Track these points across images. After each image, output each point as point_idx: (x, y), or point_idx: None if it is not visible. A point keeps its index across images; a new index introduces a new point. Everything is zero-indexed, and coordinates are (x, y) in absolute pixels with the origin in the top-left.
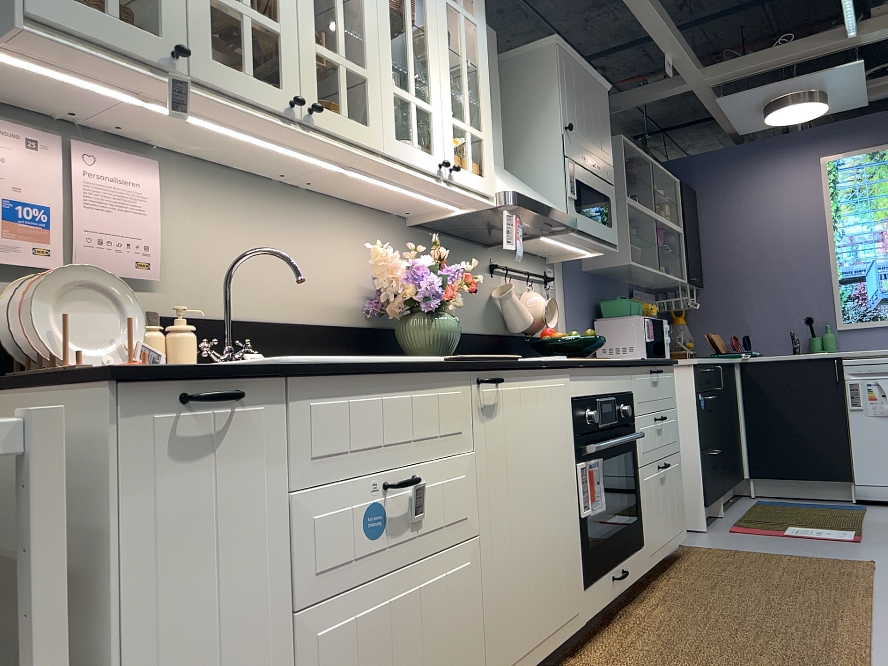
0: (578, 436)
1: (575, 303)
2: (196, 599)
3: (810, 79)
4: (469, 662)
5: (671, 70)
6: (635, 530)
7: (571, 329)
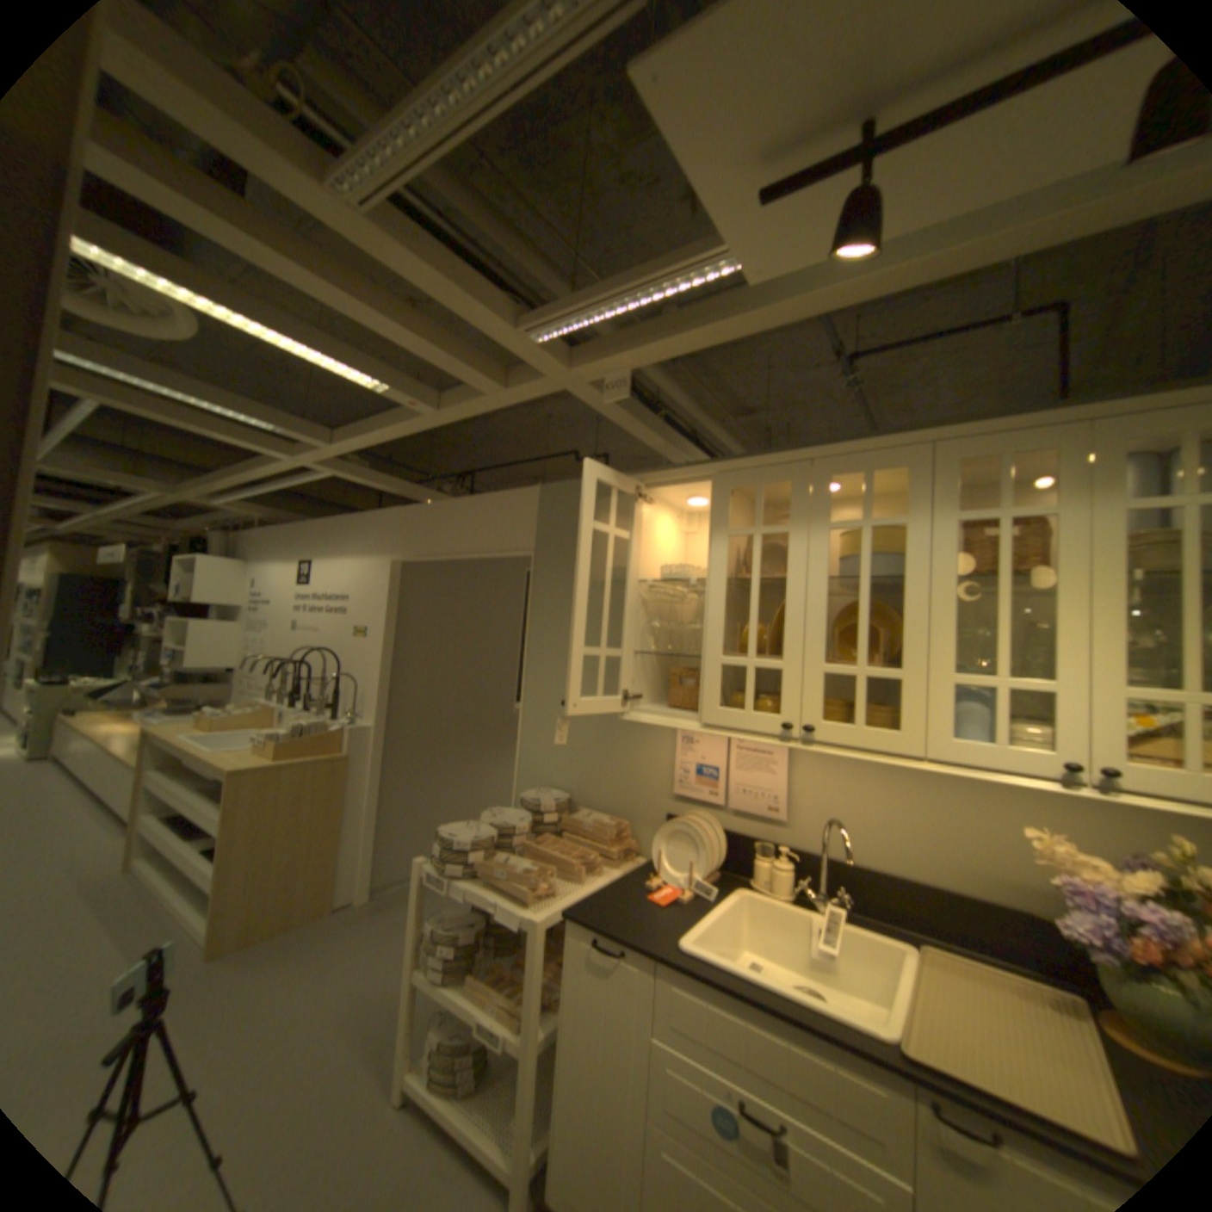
0: None
1: None
2: (593, 1055)
3: None
4: None
5: None
6: None
7: None
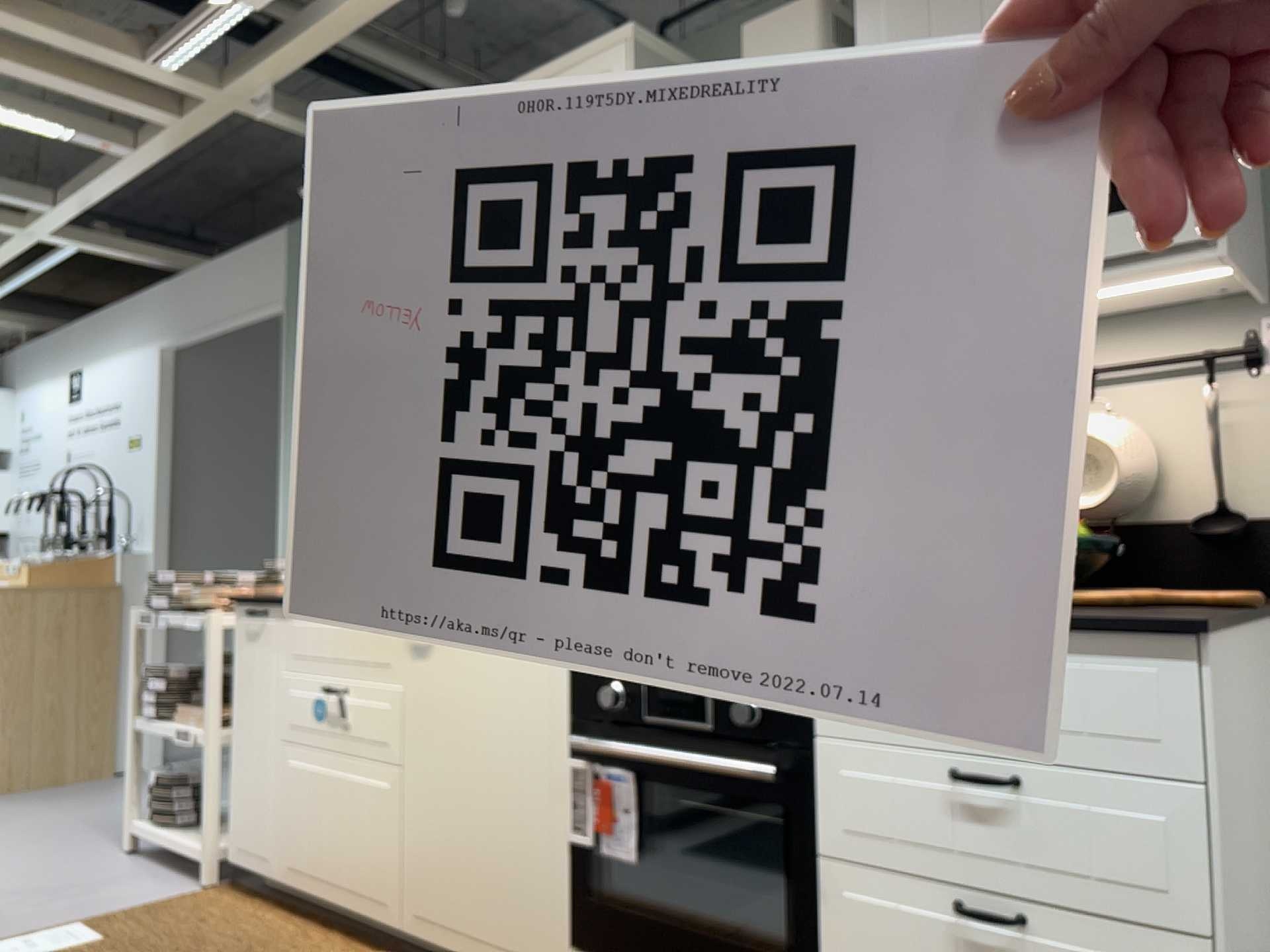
0: (581, 719)
1: None
2: (251, 709)
3: None
4: (382, 874)
5: None
6: None
7: None
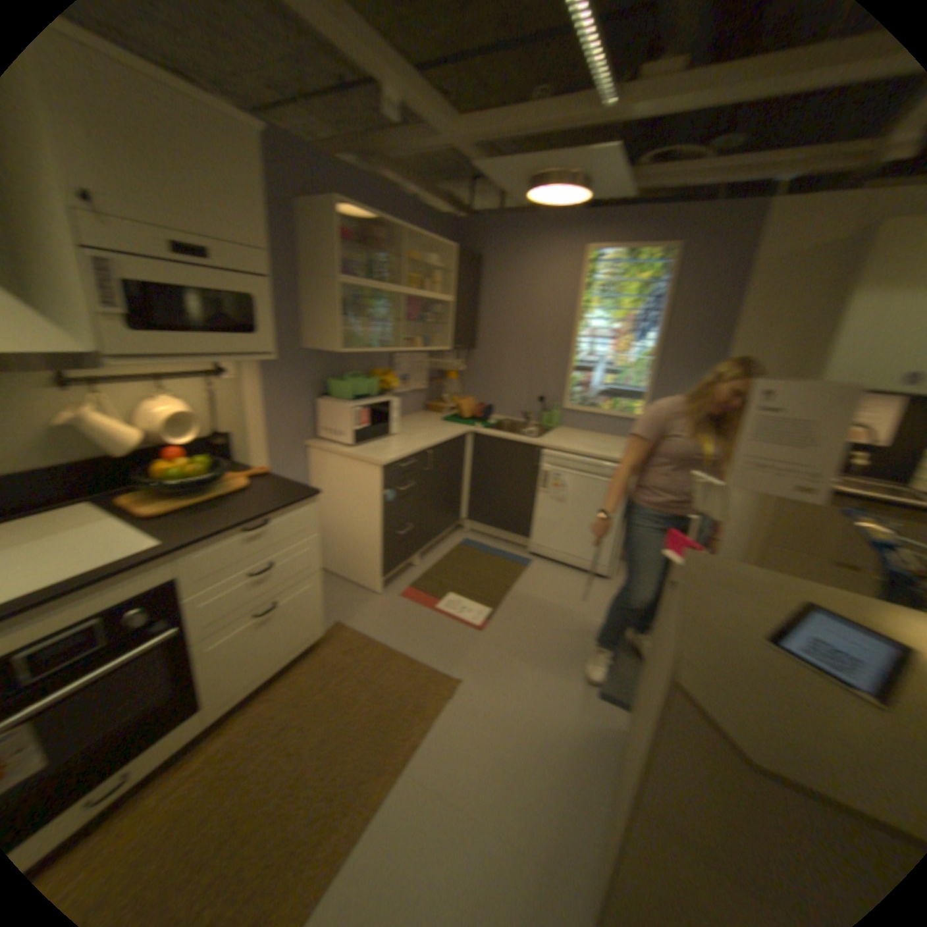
0: None
1: (283, 386)
2: None
3: (568, 154)
4: None
5: (398, 109)
6: (173, 713)
7: (274, 414)
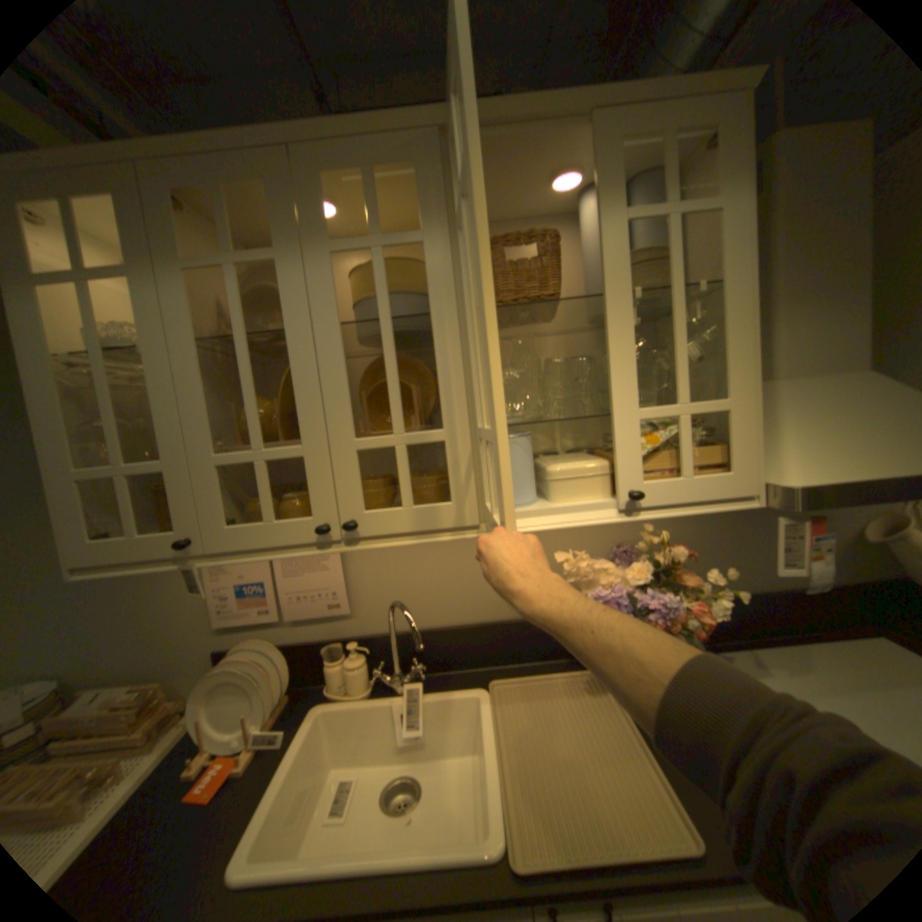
0: None
1: None
2: None
3: None
4: None
5: None
6: None
7: None
